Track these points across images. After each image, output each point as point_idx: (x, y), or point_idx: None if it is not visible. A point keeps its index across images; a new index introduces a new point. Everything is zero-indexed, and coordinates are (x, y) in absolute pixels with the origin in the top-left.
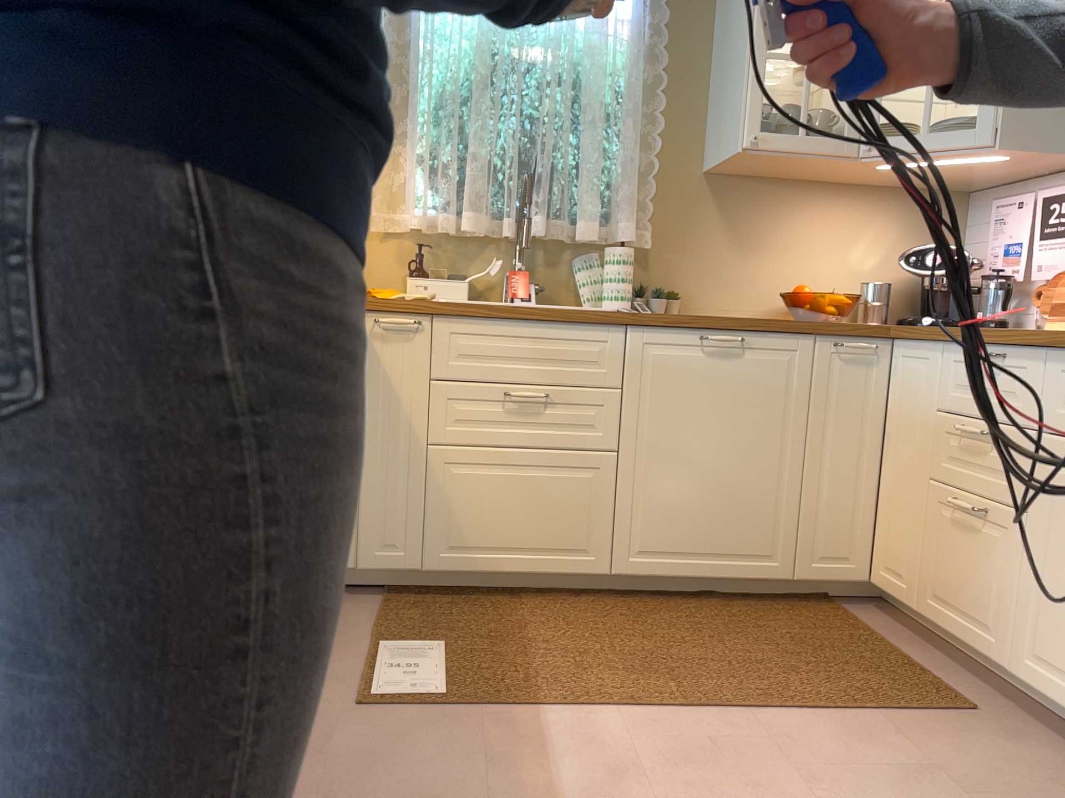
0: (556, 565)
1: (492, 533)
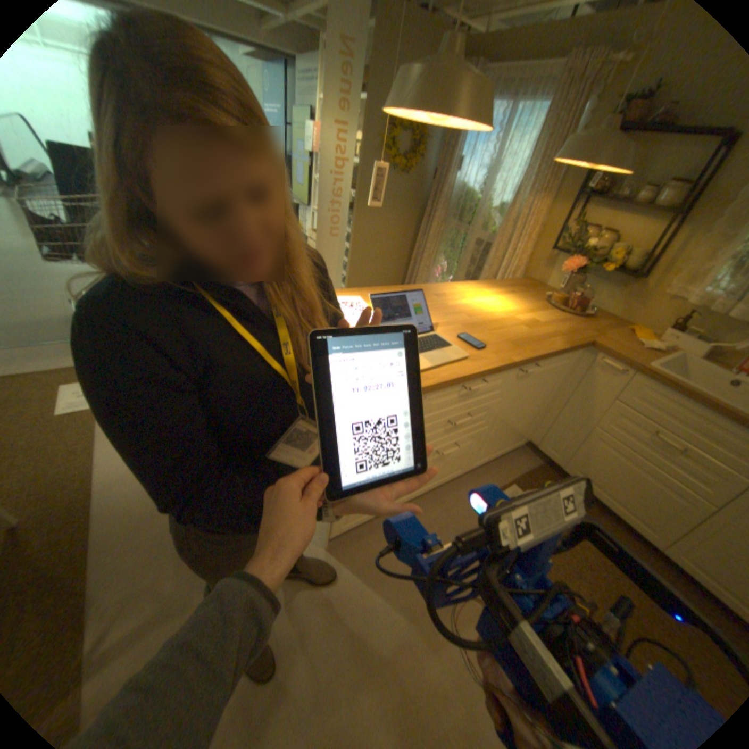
0: (633, 522)
1: (607, 483)
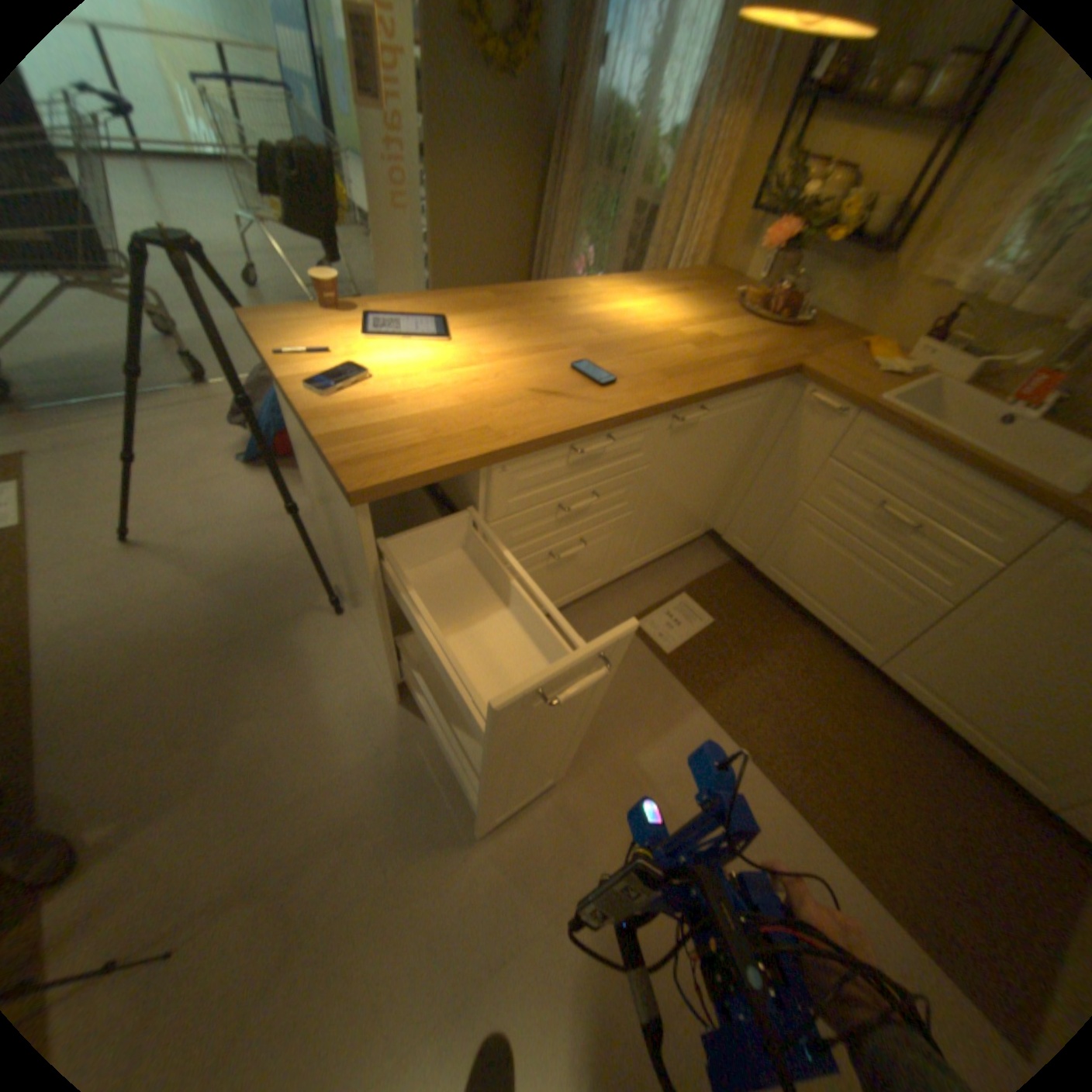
0: (842, 633)
1: (811, 583)
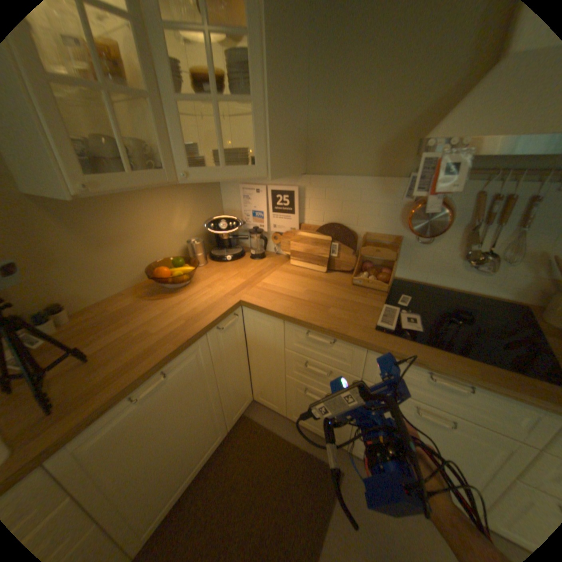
0: None
1: None
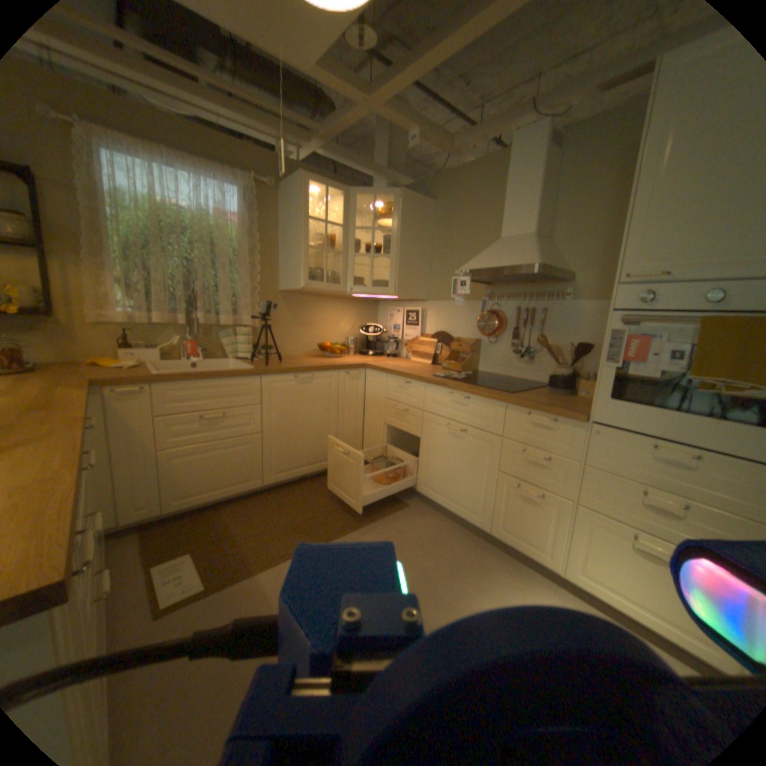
0: (236, 490)
1: (200, 486)
